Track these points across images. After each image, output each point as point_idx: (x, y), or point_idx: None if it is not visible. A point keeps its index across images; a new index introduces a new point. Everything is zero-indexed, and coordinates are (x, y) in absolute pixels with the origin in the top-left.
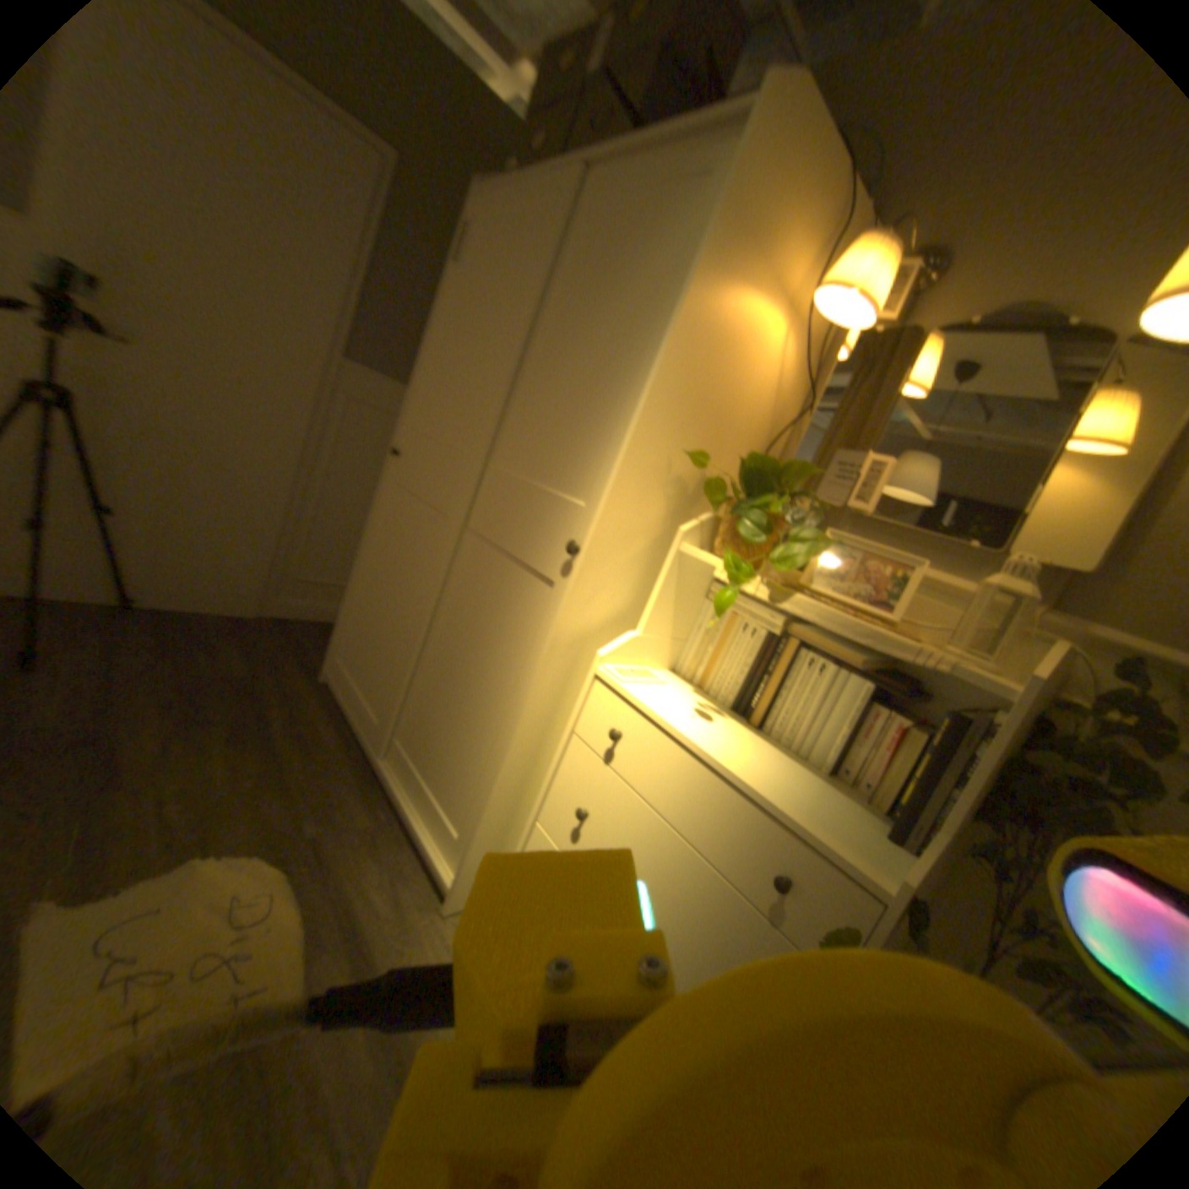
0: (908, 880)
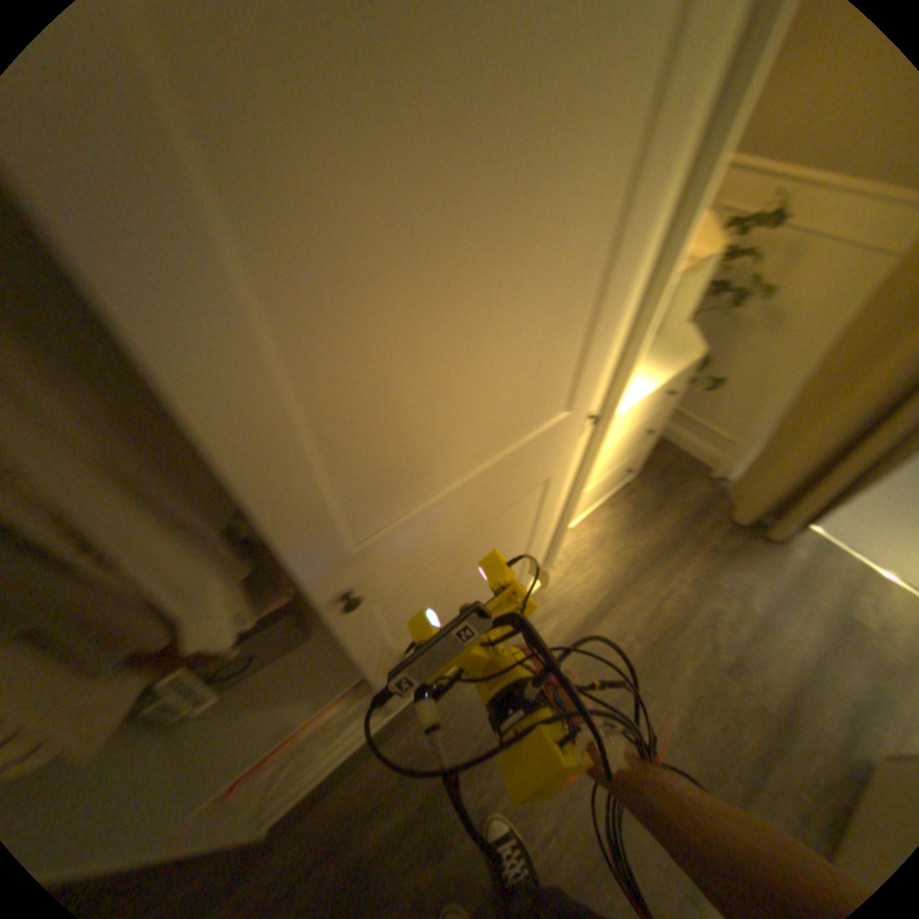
0: (701, 348)
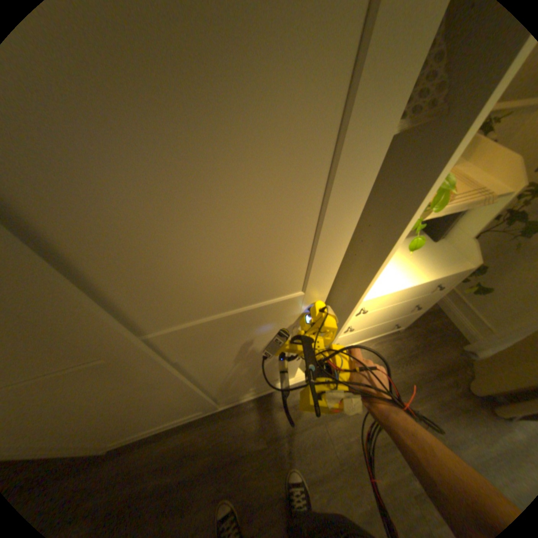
0: (477, 261)
